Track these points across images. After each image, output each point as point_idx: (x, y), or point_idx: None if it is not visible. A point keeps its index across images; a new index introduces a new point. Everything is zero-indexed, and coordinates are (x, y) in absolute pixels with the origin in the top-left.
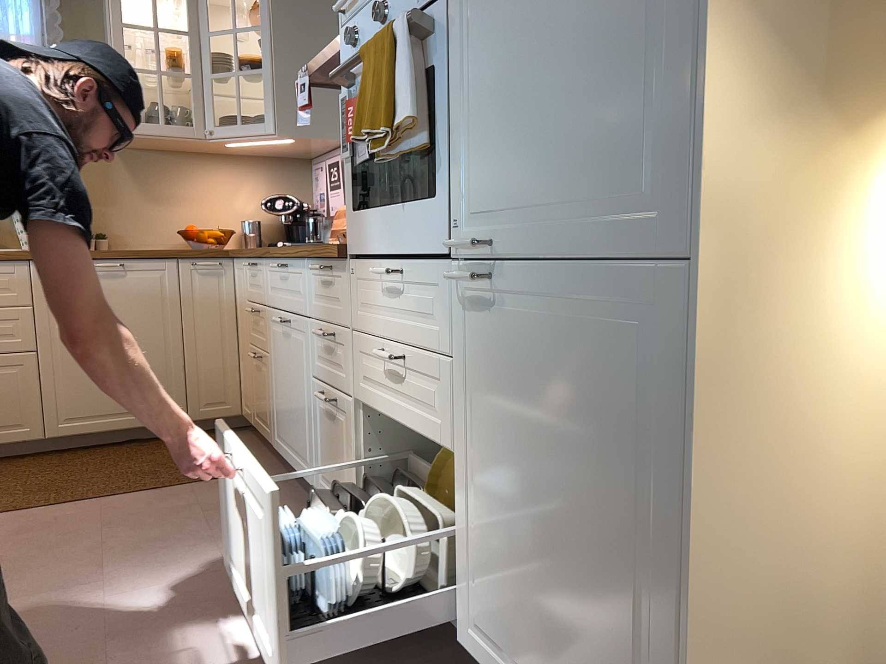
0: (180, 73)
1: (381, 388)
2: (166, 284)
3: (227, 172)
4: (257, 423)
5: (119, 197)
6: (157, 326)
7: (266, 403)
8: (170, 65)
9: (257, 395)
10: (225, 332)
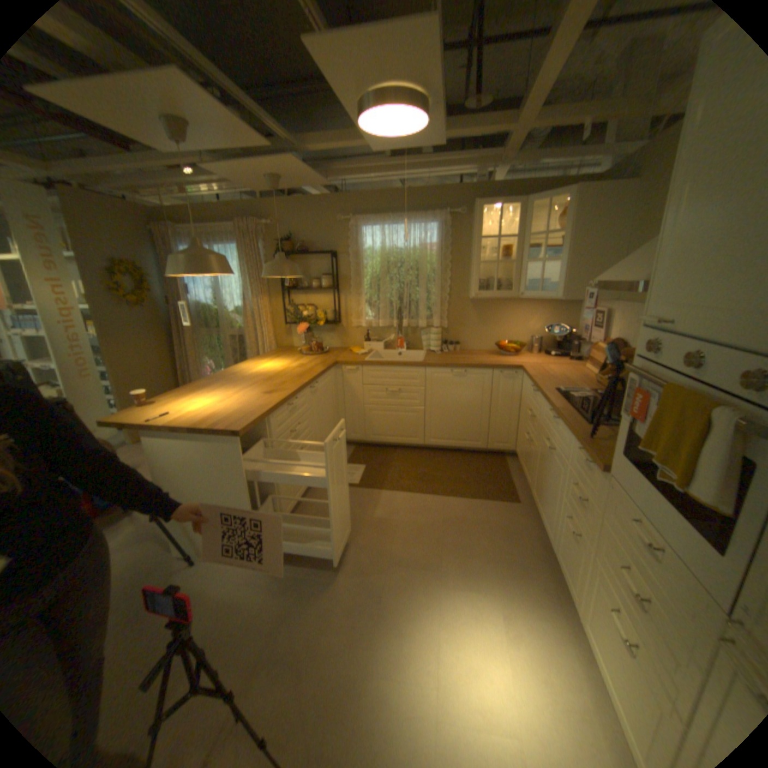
0: (508, 261)
1: (618, 580)
2: (485, 381)
3: (526, 307)
4: (523, 468)
5: (467, 322)
6: (478, 402)
7: (531, 467)
8: (503, 253)
9: (525, 455)
10: (512, 408)
